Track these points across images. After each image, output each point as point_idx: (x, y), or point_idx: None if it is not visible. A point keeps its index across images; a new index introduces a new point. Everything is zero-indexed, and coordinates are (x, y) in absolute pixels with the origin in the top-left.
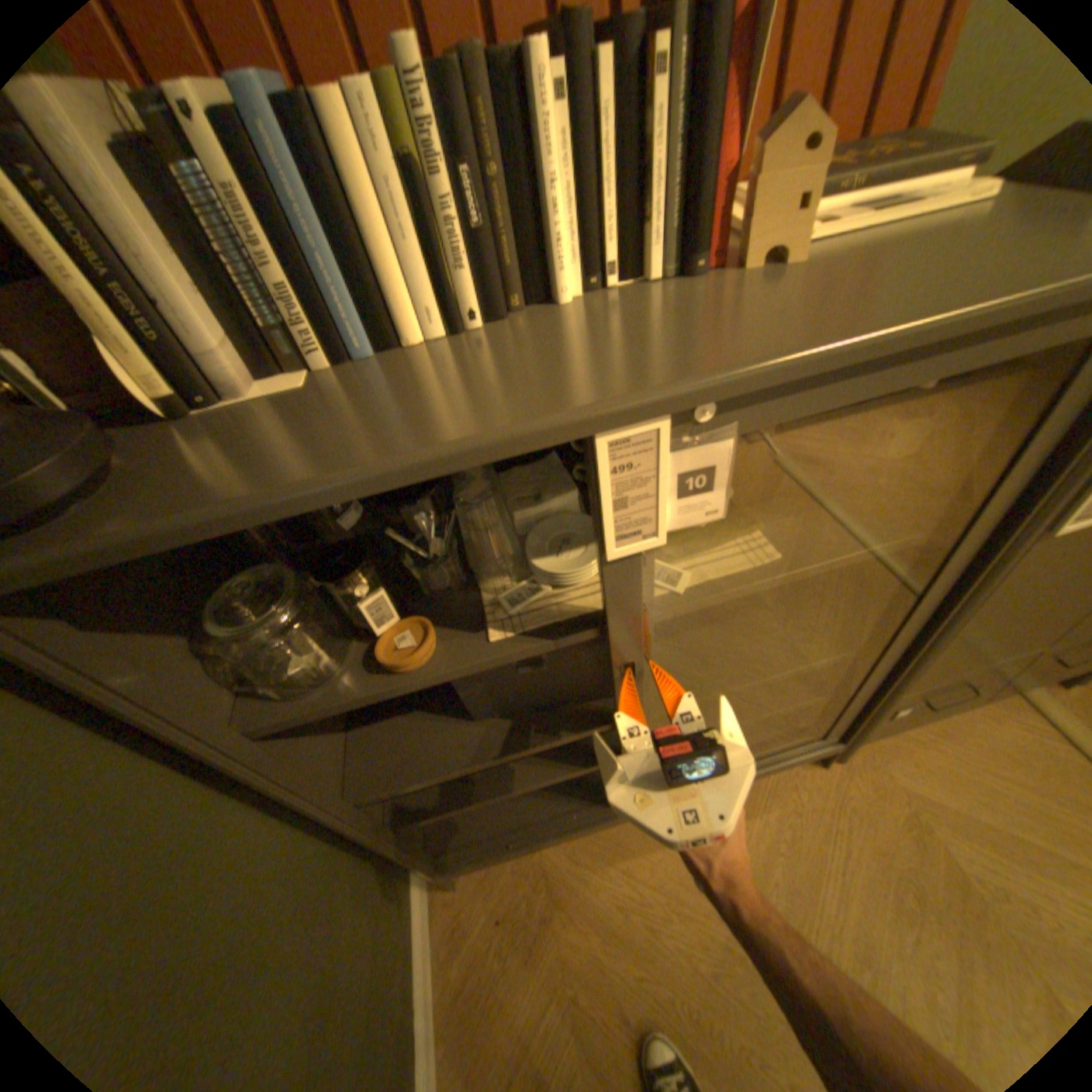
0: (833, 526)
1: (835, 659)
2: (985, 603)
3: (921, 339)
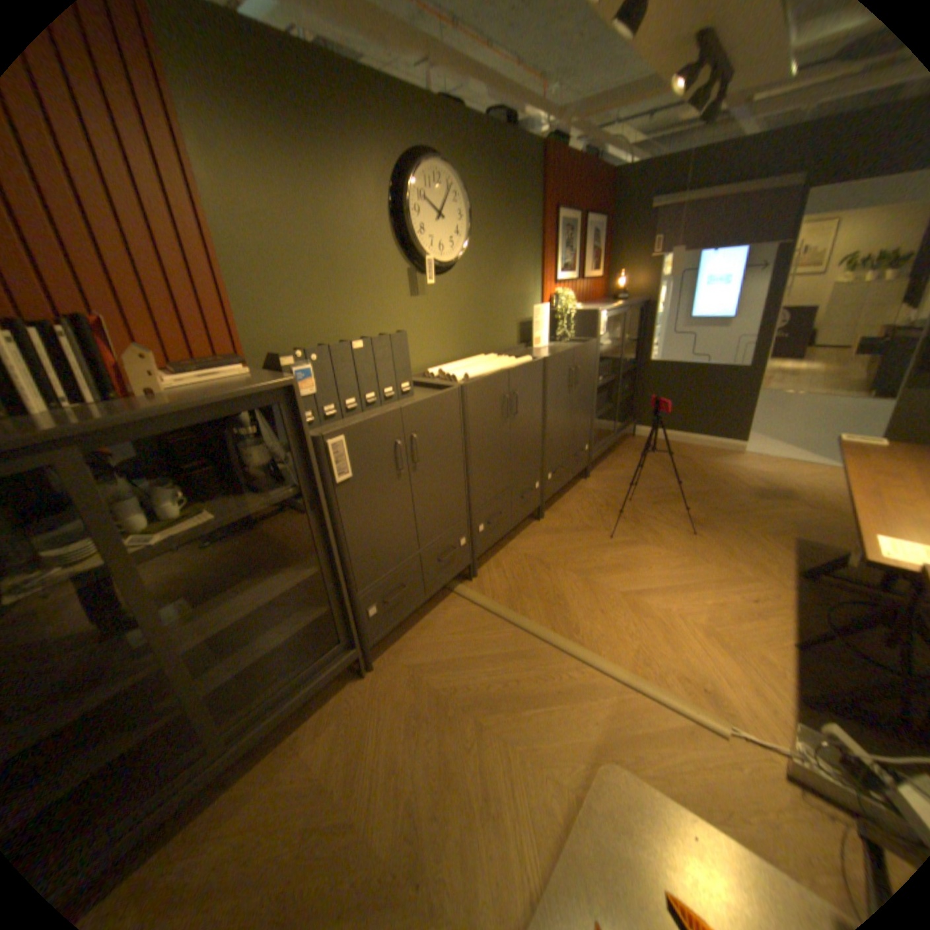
0: (247, 501)
1: (301, 581)
2: (343, 523)
3: (200, 410)
